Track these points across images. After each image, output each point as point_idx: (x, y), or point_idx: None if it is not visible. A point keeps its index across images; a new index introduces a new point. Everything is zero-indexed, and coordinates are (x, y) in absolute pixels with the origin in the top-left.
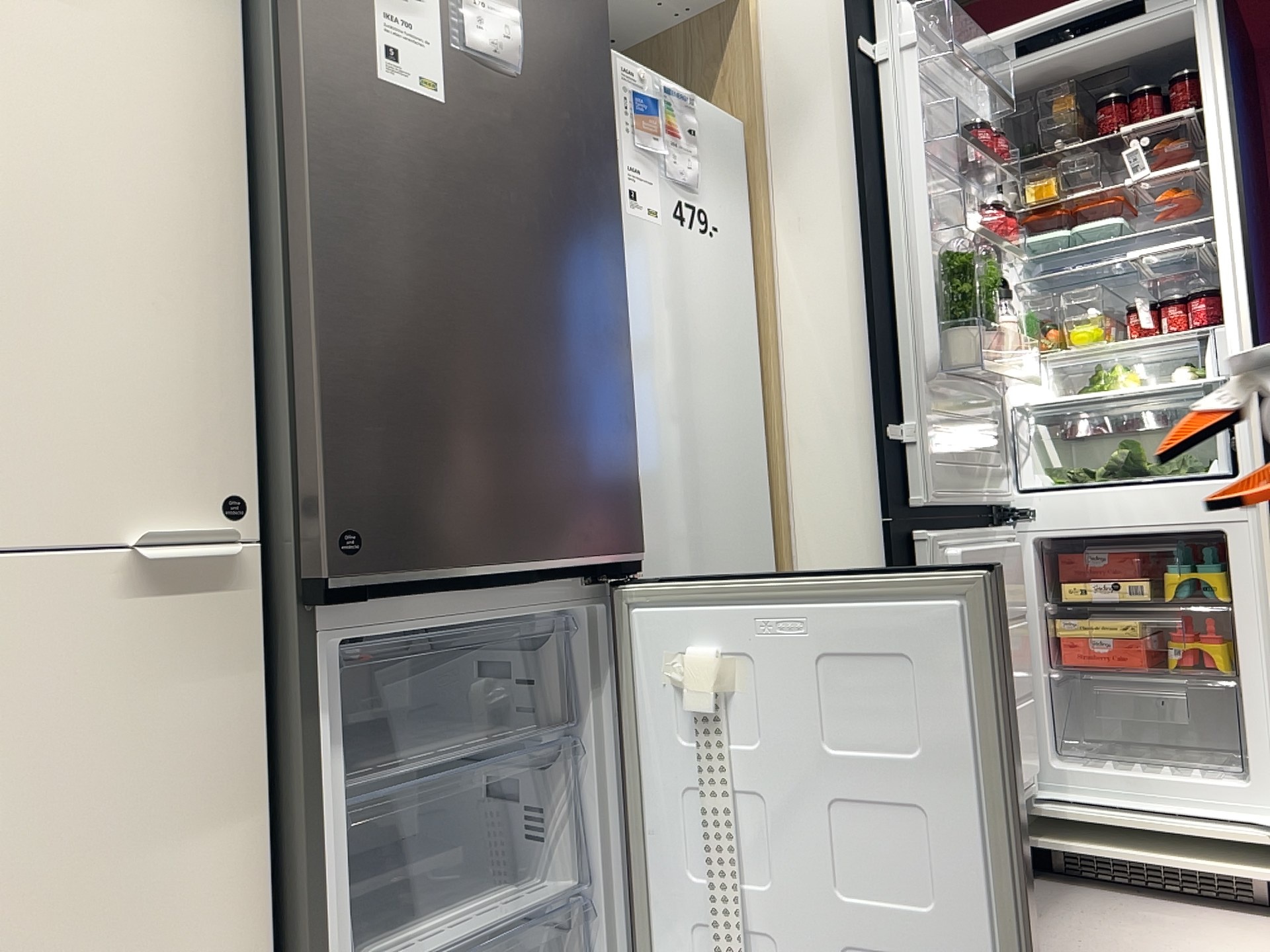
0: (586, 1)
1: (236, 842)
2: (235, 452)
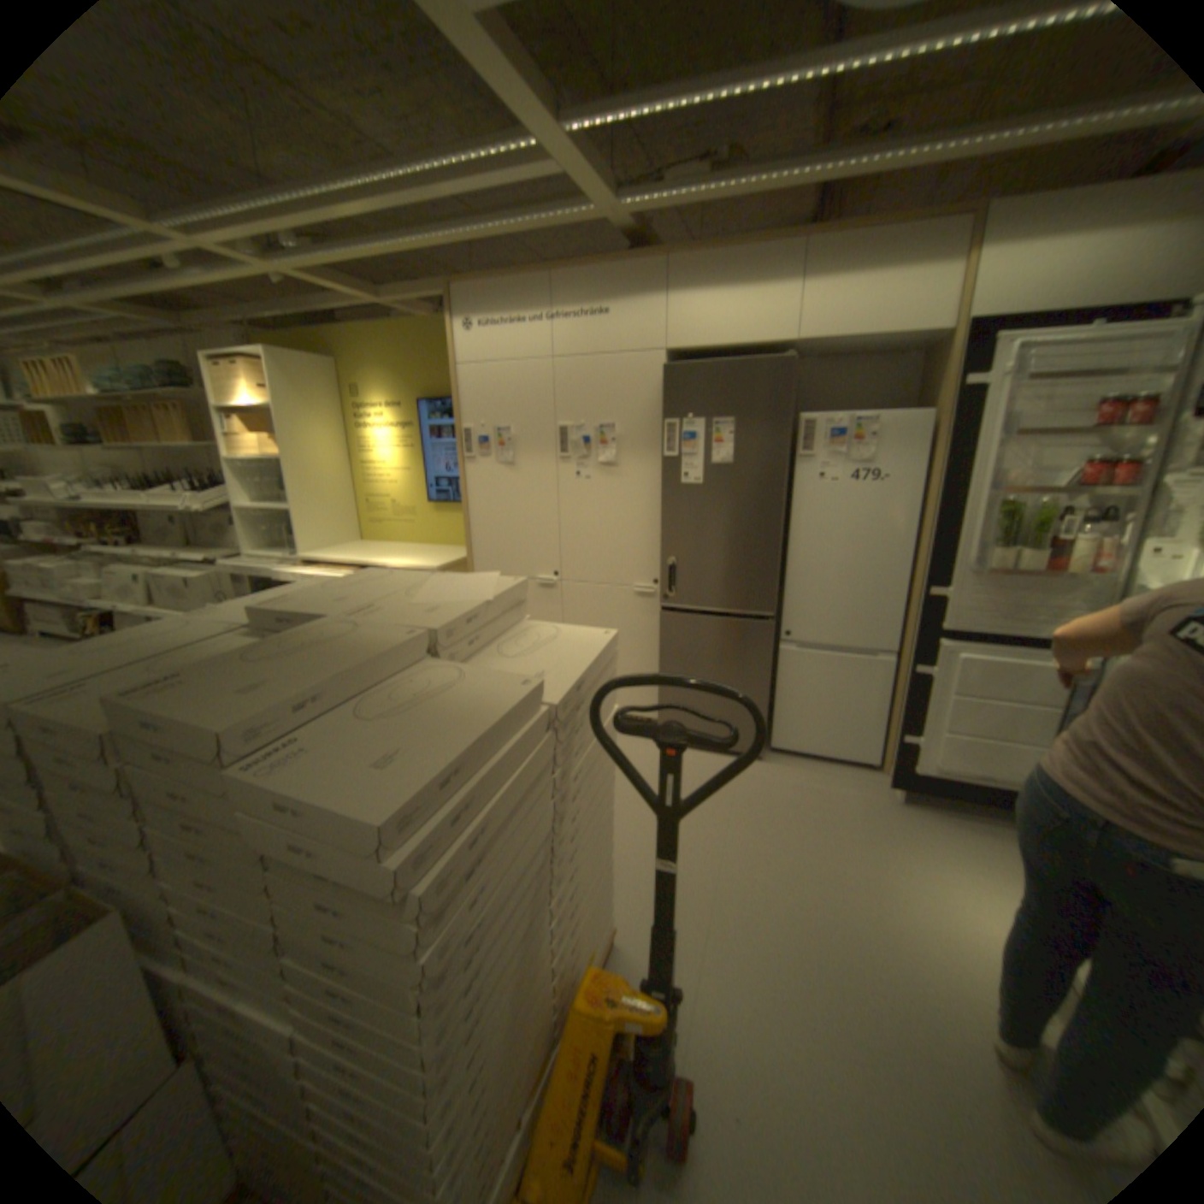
0: (776, 421)
1: (653, 647)
2: (657, 570)
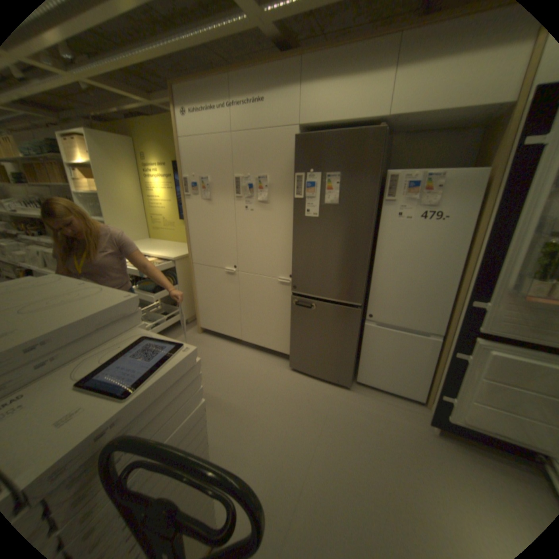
0: (369, 174)
1: (289, 314)
2: (292, 269)
